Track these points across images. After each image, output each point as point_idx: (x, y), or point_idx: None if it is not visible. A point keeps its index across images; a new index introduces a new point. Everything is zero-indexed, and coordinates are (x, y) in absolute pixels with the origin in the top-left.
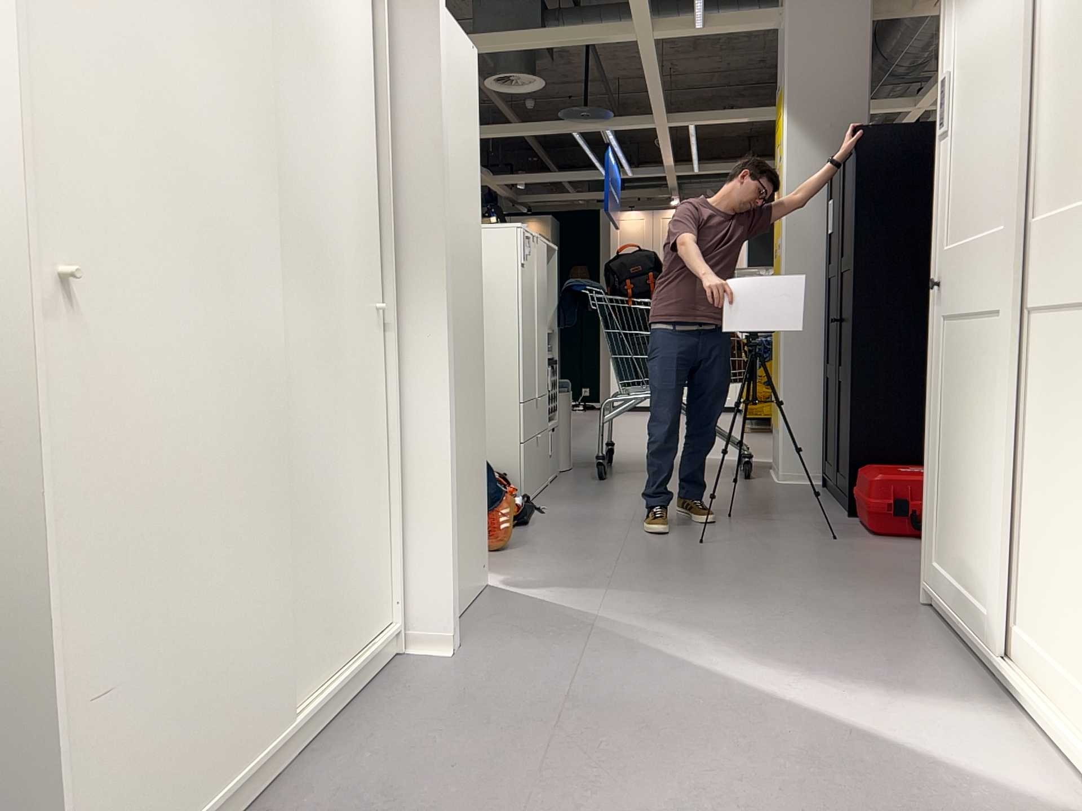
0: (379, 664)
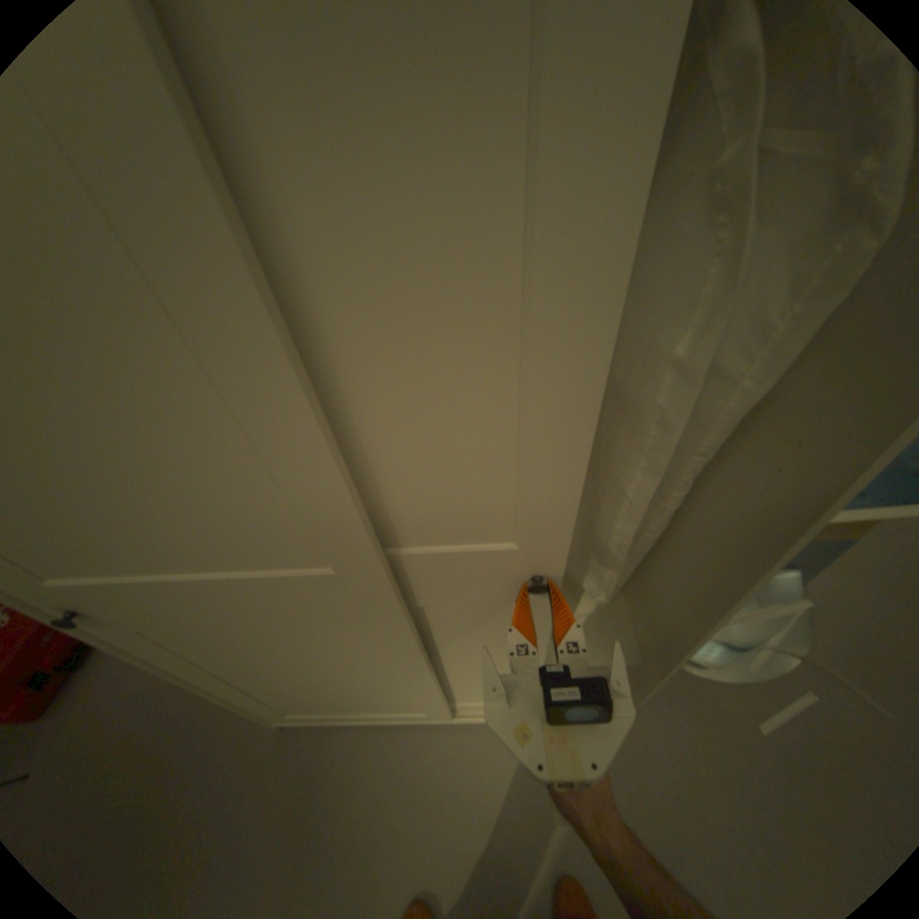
0: None
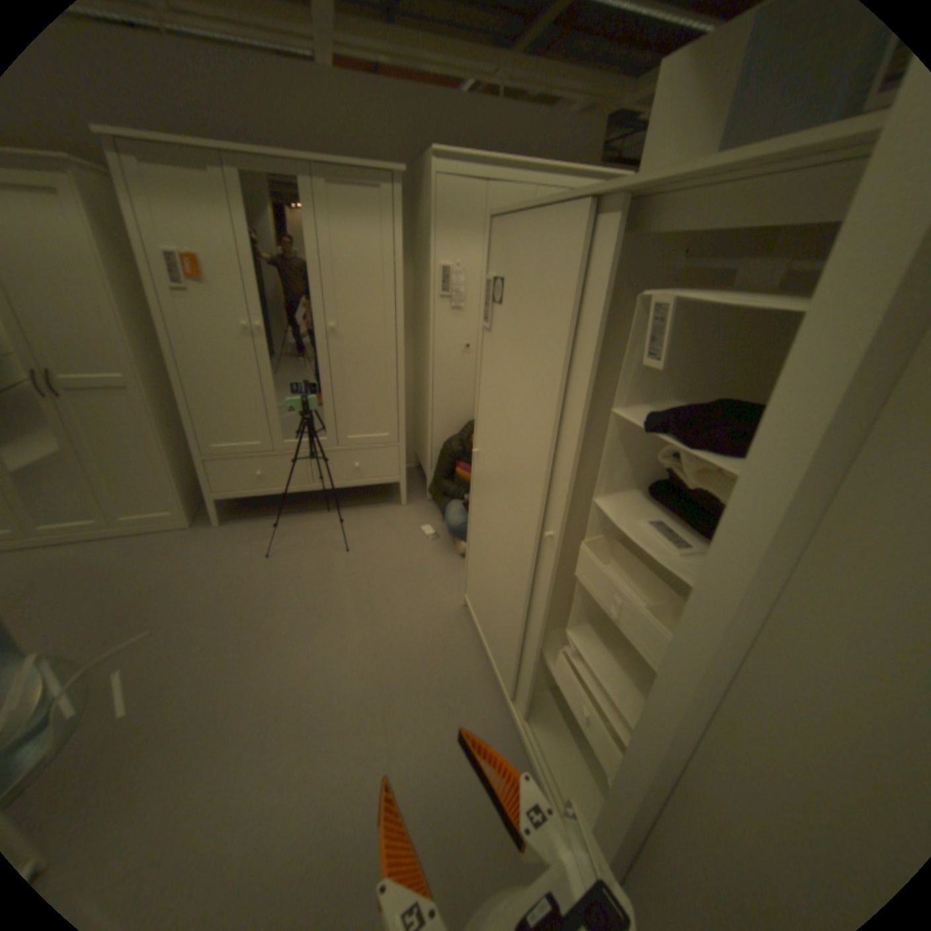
0: None
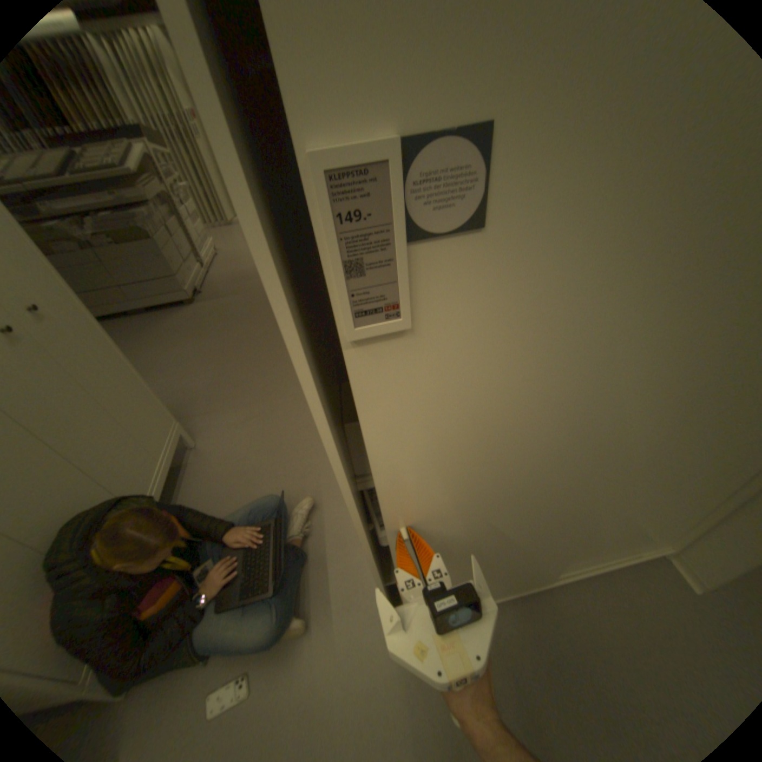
0: (639, 564)
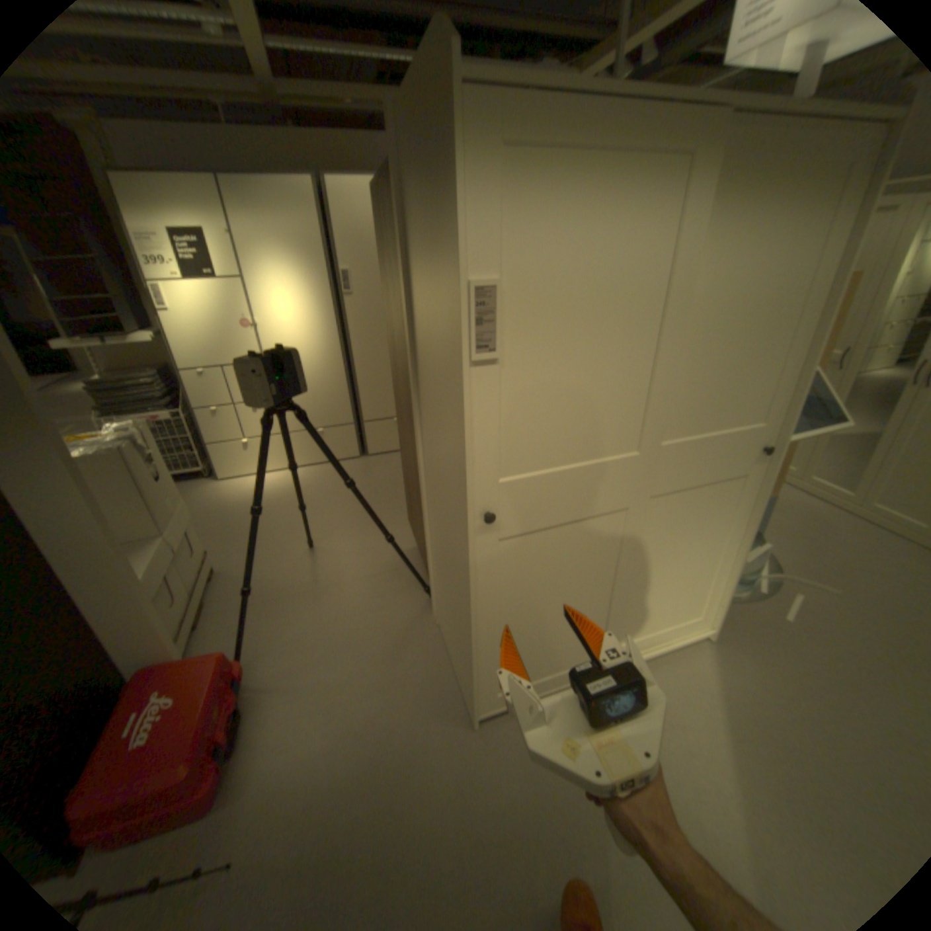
0: None
